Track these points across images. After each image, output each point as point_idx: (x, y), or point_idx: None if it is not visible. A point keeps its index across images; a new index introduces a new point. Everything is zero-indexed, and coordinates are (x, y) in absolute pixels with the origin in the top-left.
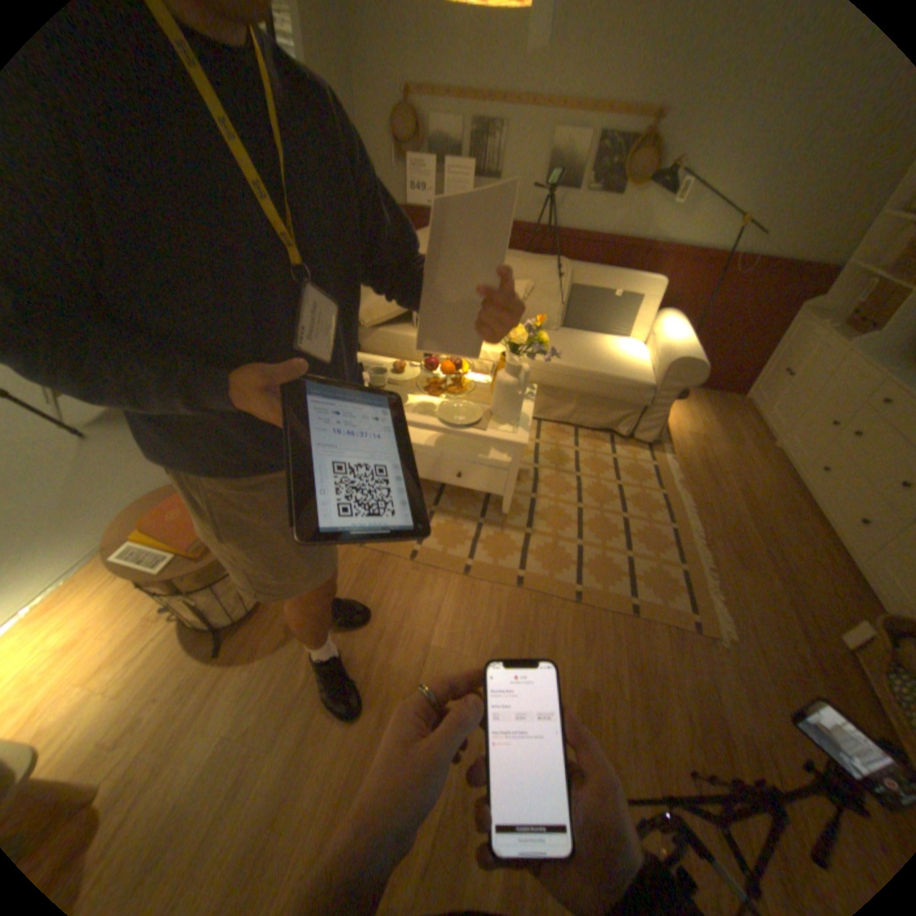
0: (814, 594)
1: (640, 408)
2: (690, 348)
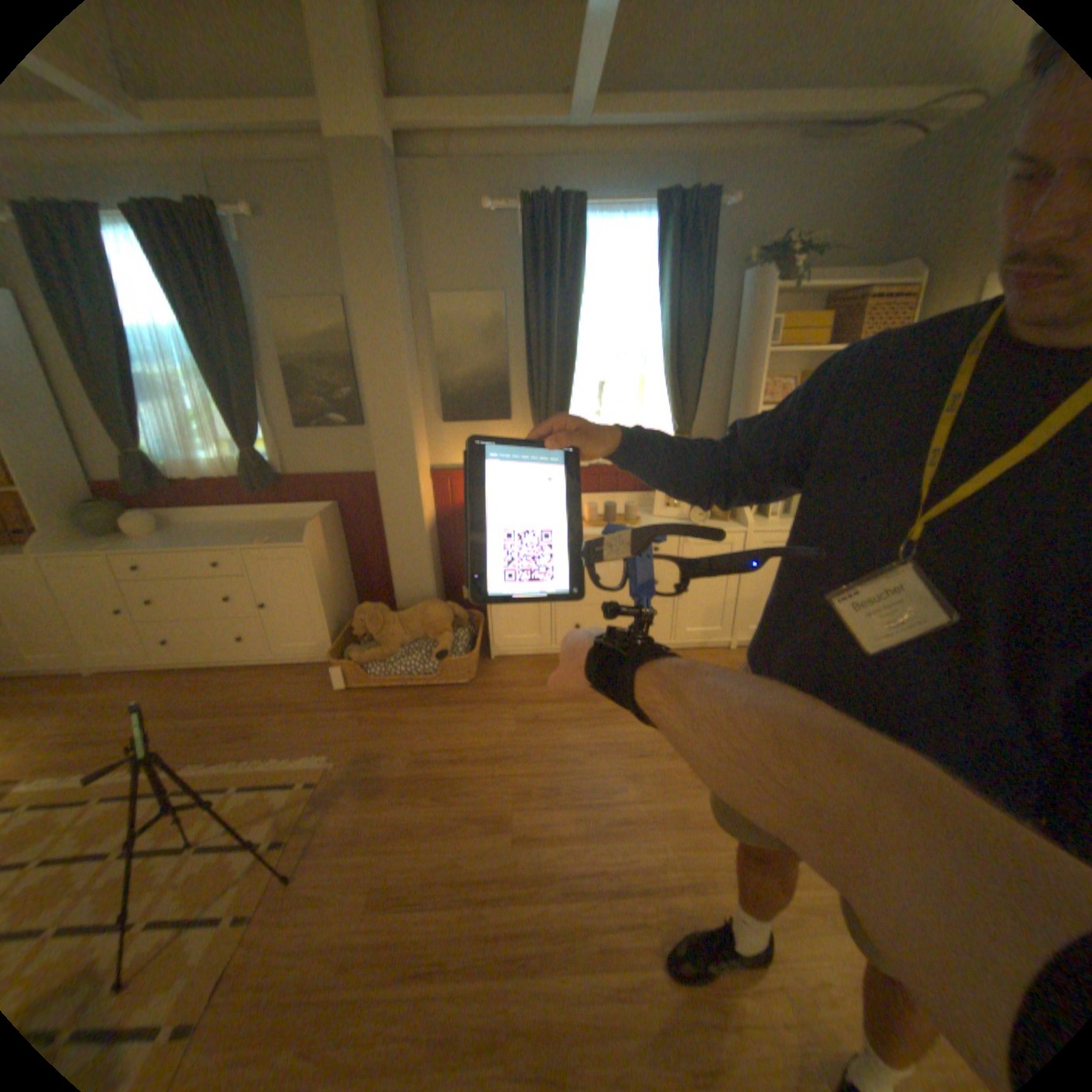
0: (289, 697)
1: None
2: None
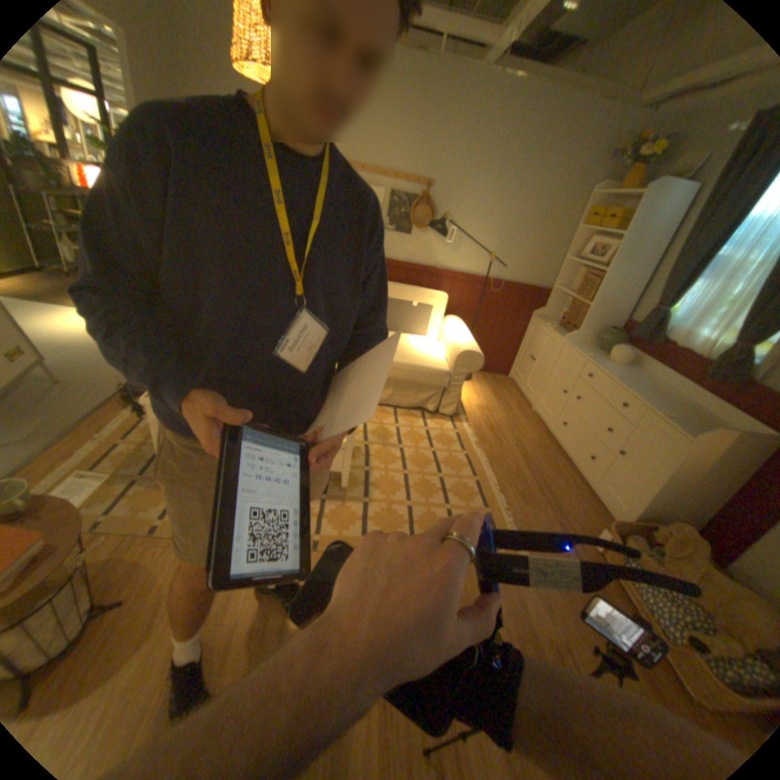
0: (572, 515)
1: (440, 389)
2: (469, 343)
